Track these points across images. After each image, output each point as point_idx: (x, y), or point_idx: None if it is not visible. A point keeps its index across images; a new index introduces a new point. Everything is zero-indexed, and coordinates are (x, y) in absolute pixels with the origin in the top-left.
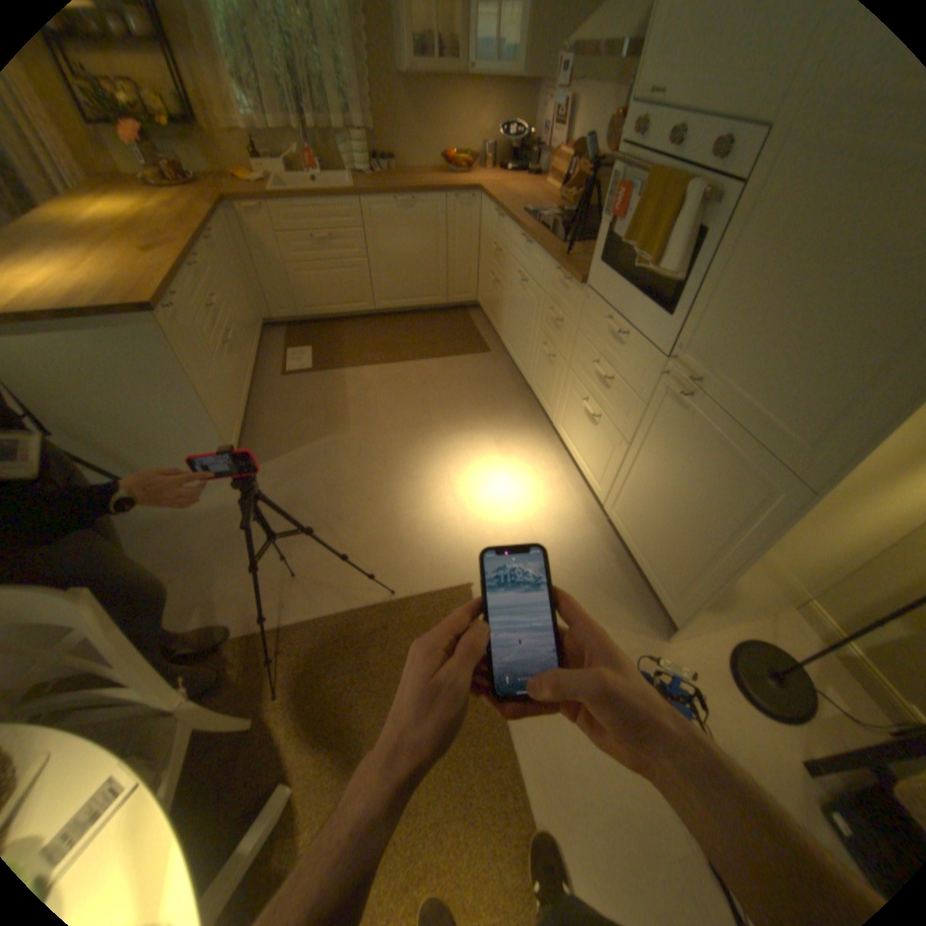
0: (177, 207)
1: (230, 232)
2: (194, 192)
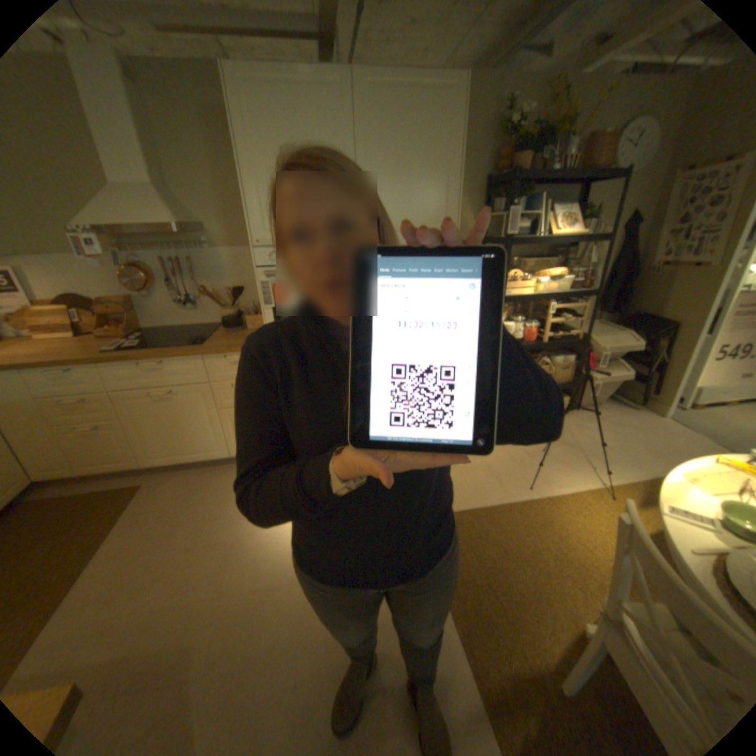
0: None
1: None
2: None
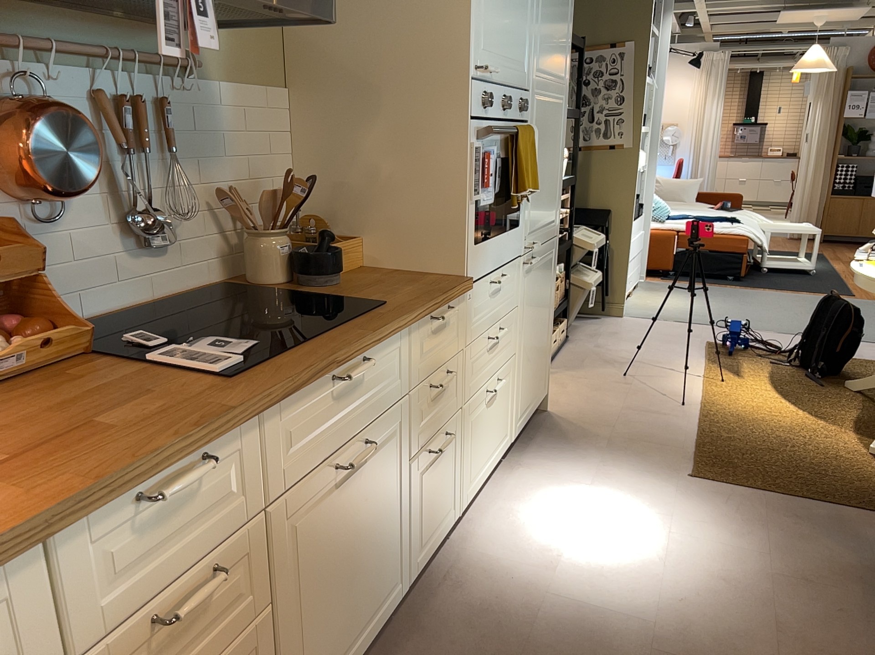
0: None
1: None
2: None
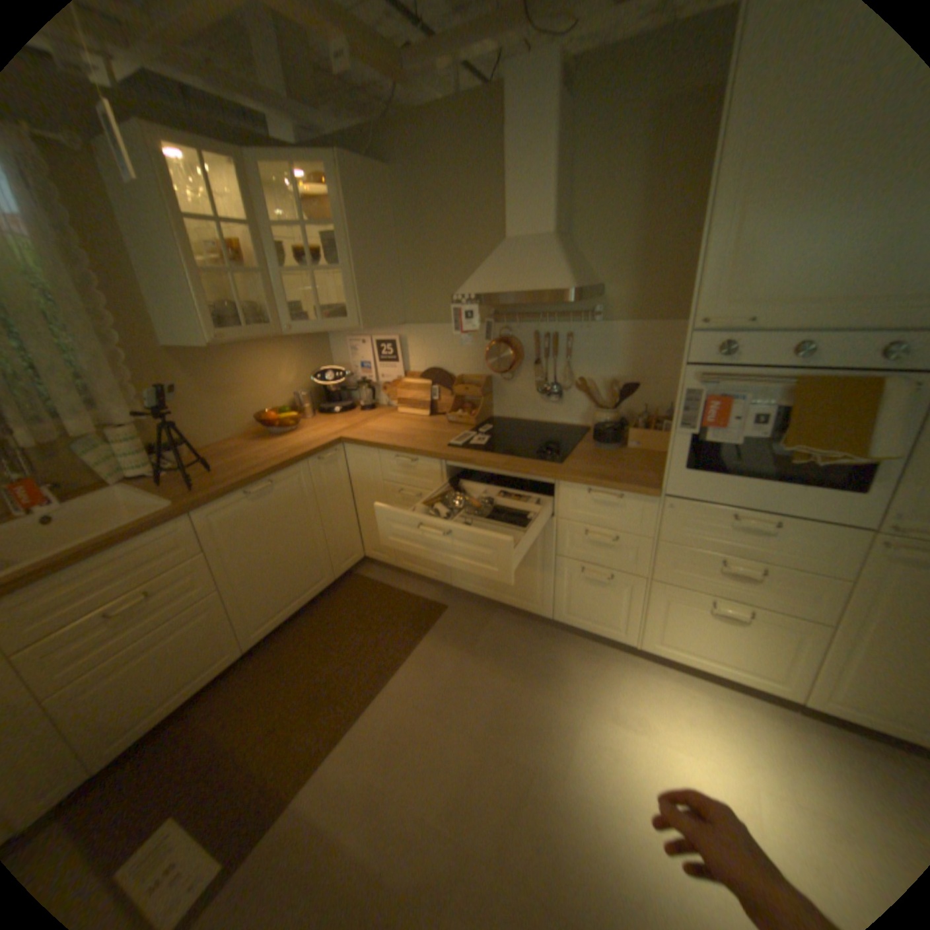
0: None
1: None
2: None
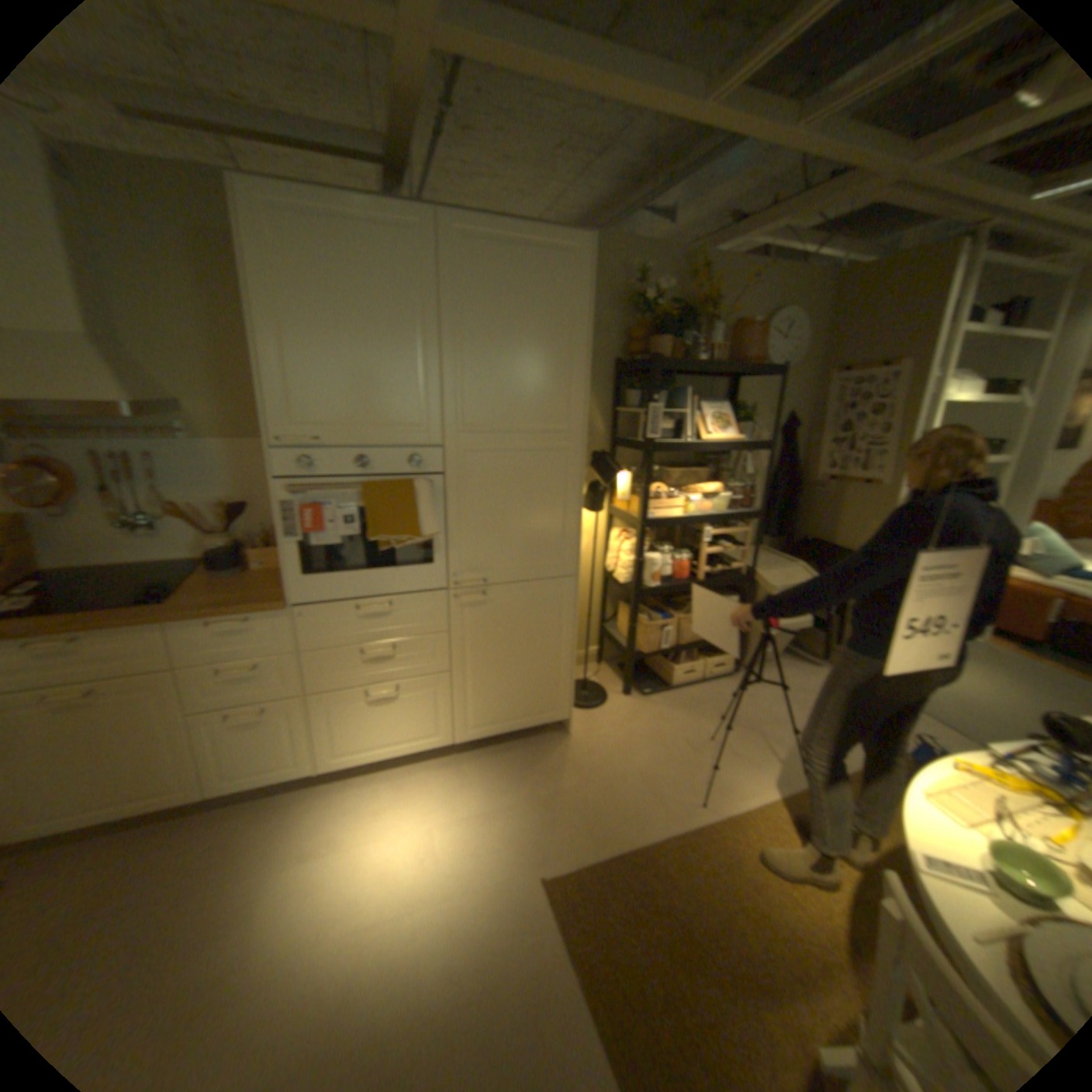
0: None
1: None
2: None
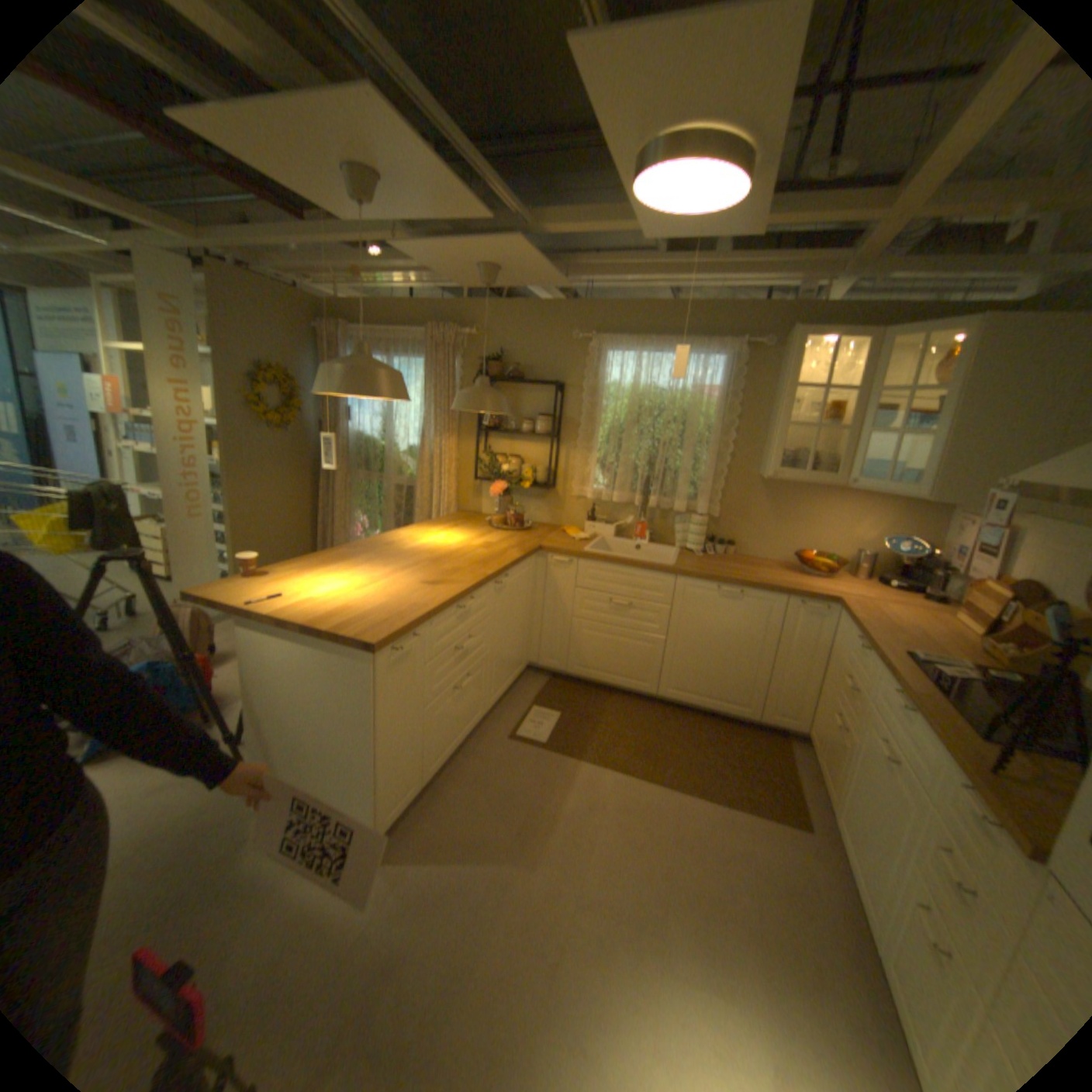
0: (495, 549)
1: (535, 576)
2: (521, 538)
